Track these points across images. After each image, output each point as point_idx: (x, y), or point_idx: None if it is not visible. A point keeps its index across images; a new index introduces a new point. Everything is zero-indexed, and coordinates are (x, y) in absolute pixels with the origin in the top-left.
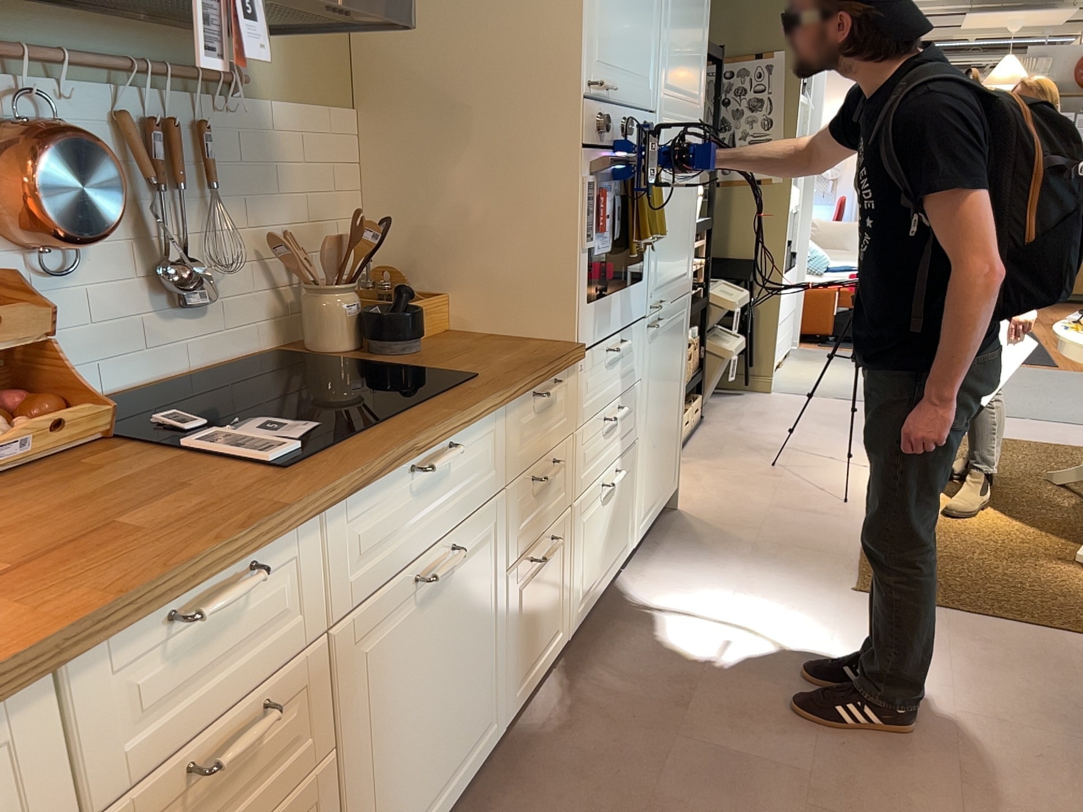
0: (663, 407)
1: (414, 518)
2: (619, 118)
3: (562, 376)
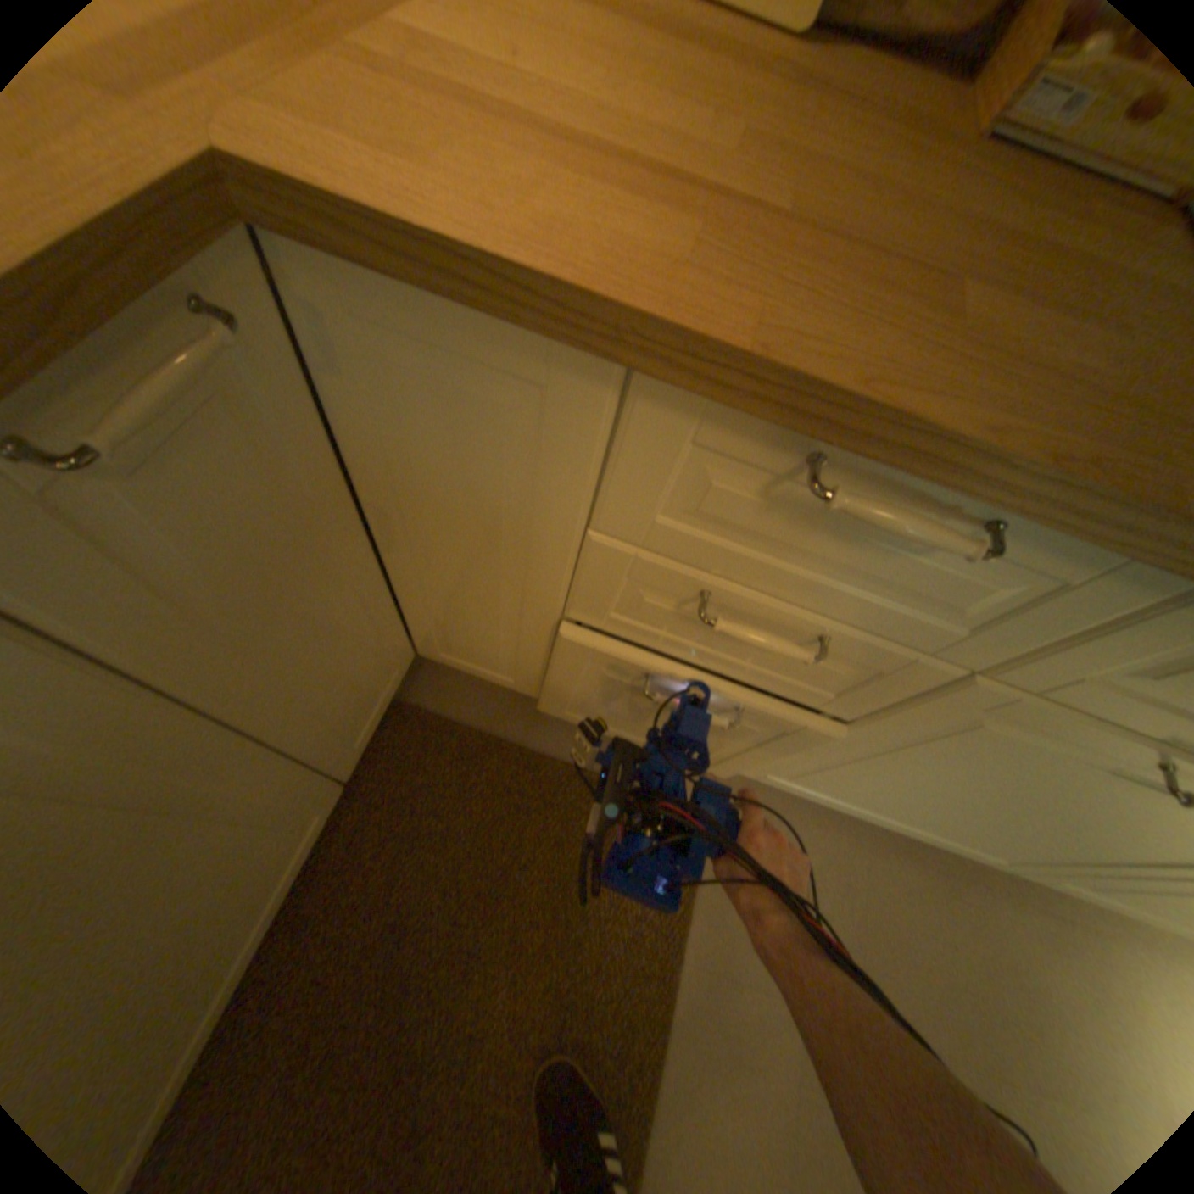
0: None
1: None
2: None
3: None
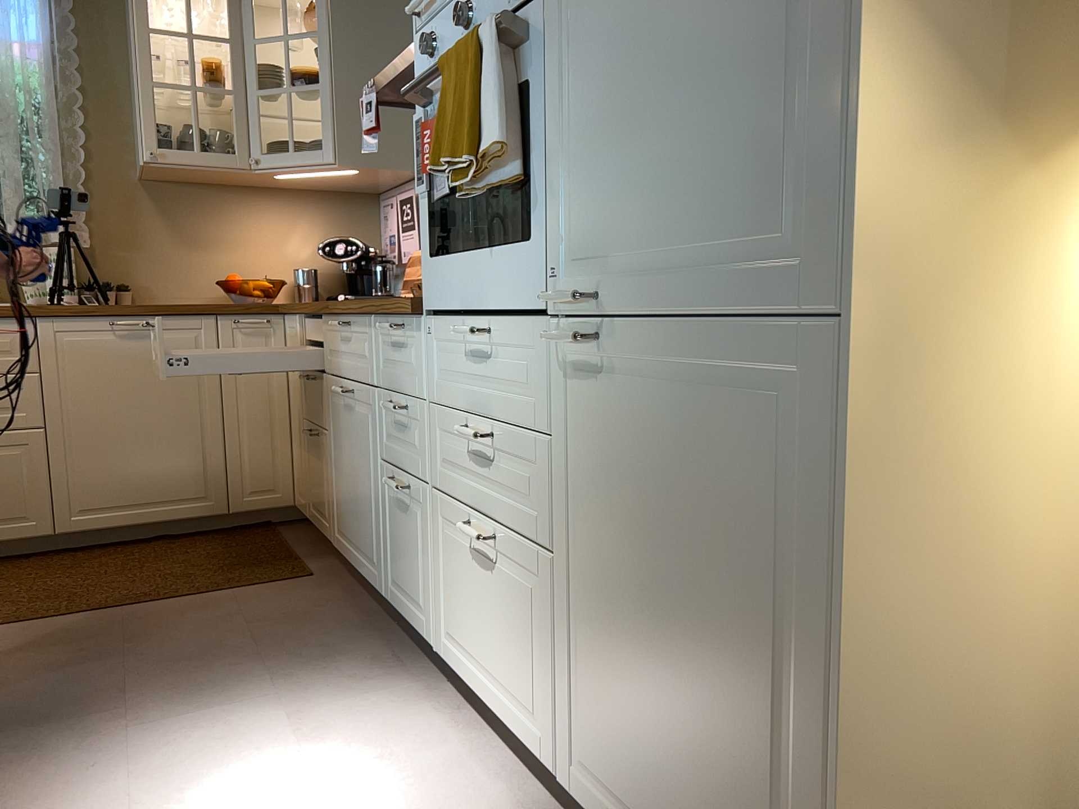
0: (659, 600)
1: (341, 353)
2: (462, 2)
3: (410, 326)
